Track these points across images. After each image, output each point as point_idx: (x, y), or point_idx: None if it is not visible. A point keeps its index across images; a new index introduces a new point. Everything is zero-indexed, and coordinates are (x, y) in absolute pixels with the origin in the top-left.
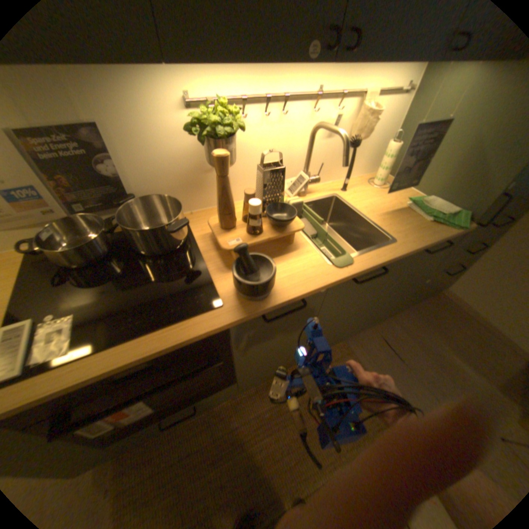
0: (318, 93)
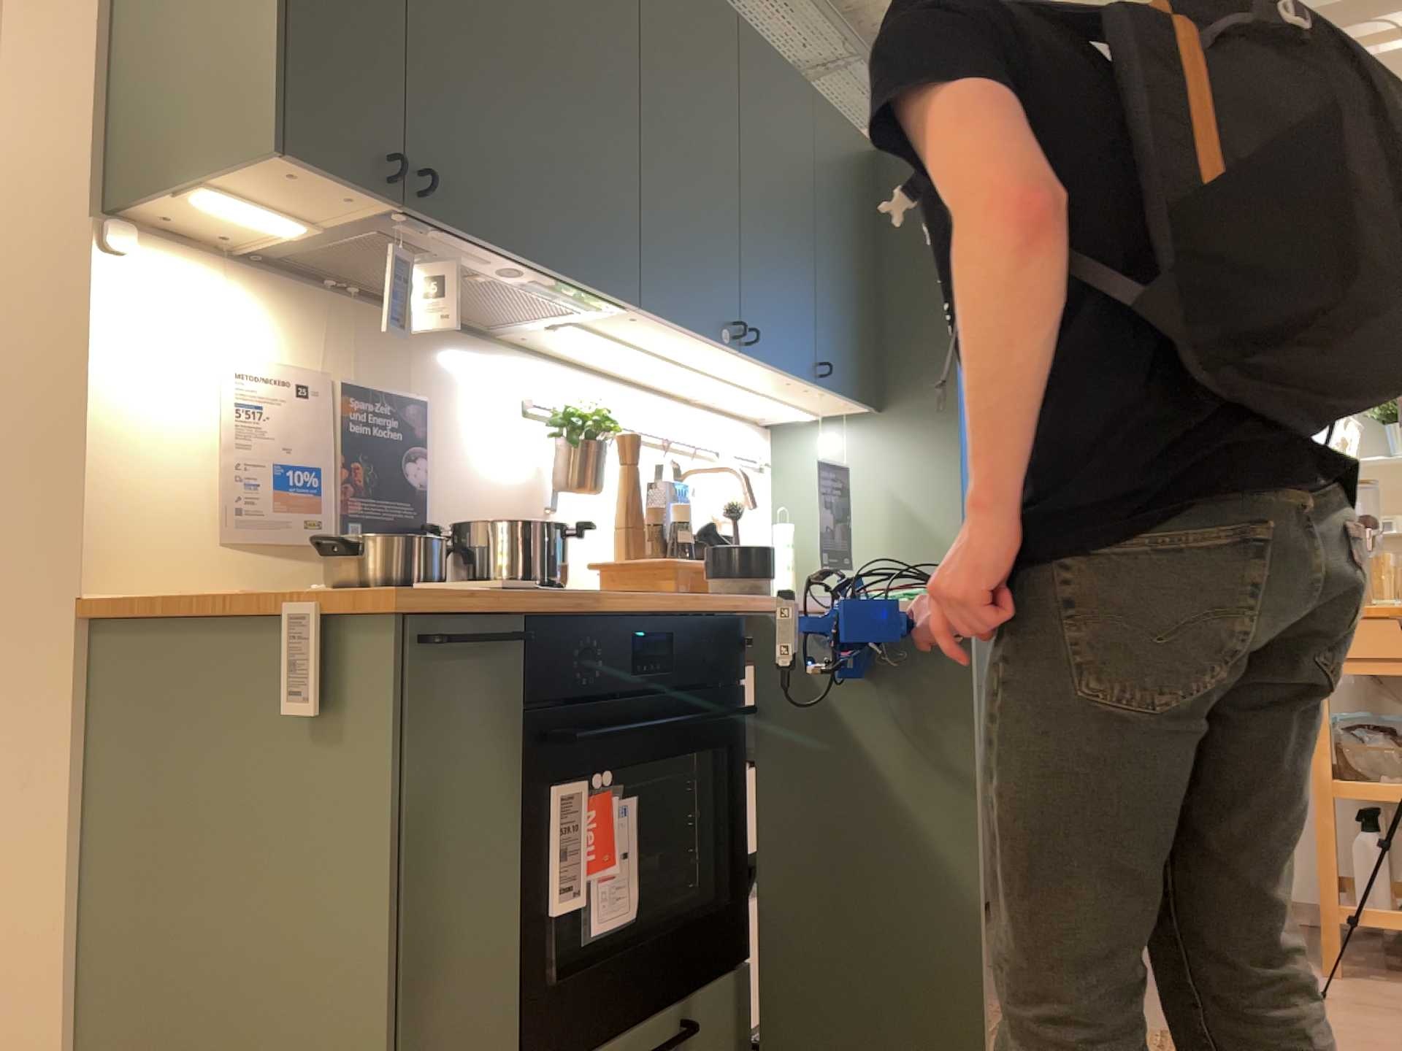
0: (658, 447)
